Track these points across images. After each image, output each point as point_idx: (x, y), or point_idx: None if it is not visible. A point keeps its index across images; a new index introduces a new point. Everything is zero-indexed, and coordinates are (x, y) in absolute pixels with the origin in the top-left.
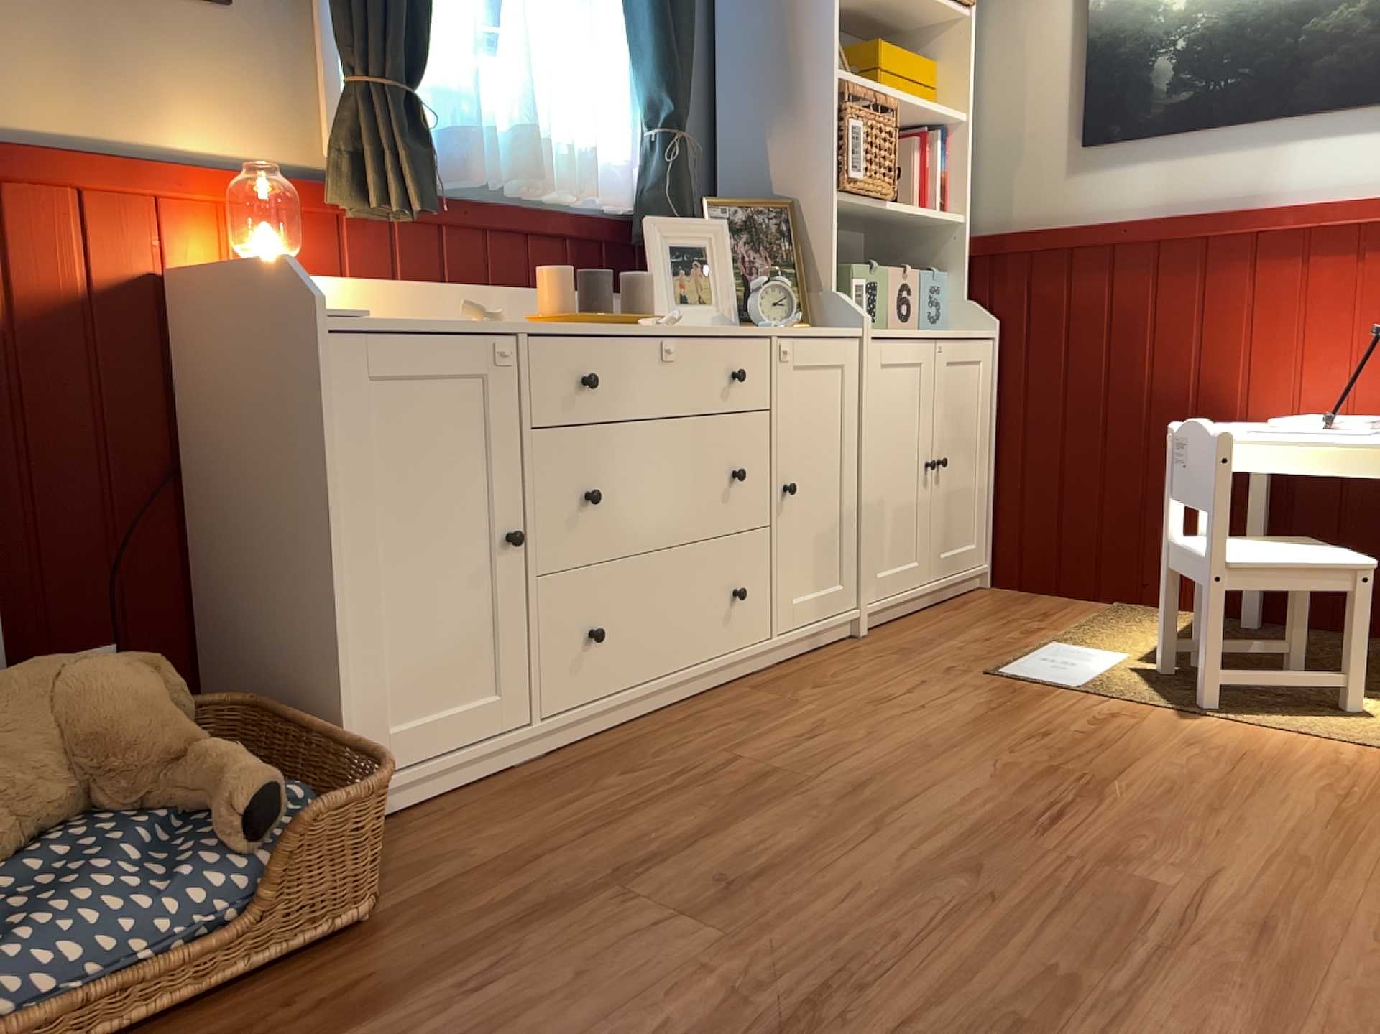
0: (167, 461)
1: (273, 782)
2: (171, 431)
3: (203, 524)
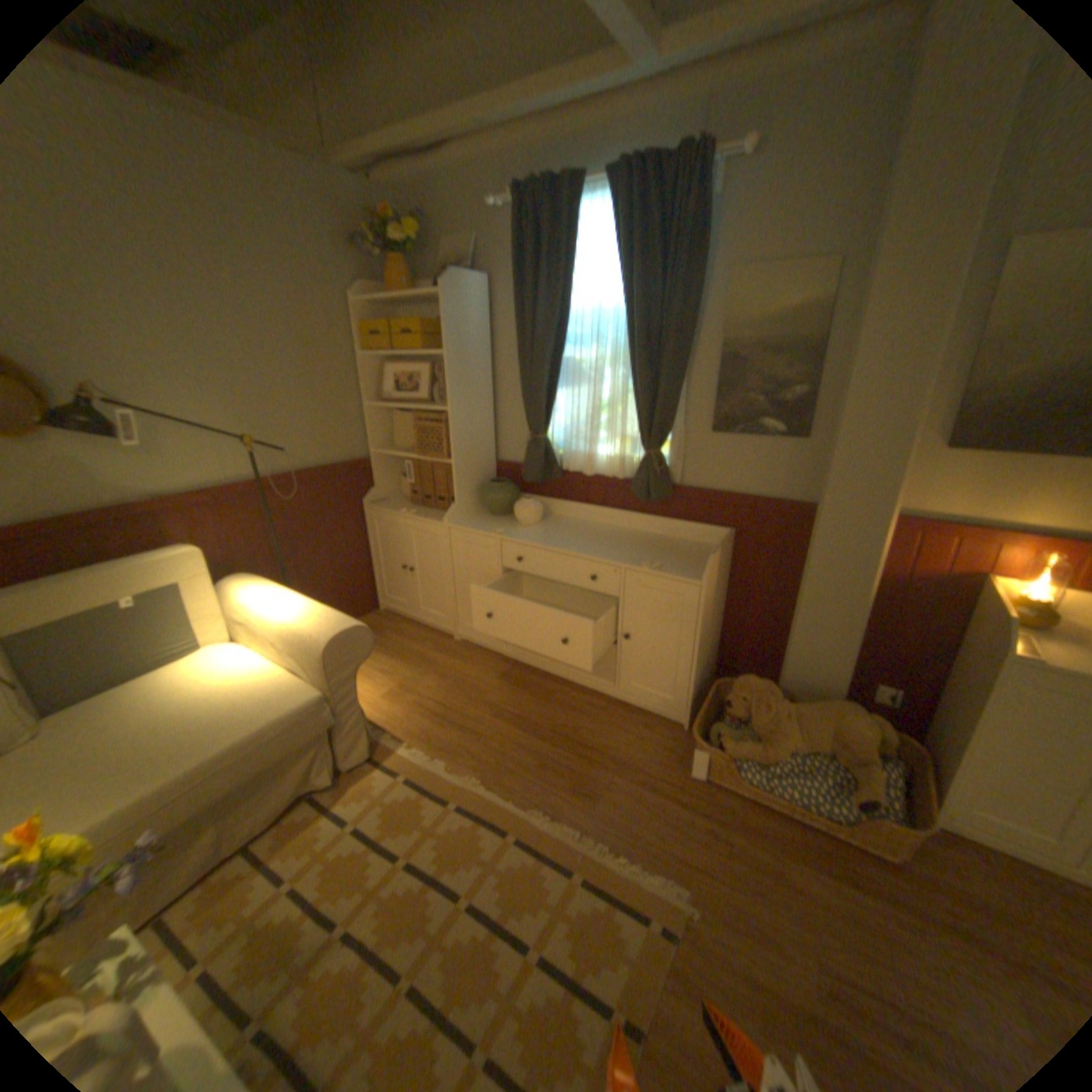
0: (957, 642)
1: (882, 802)
2: (964, 632)
3: (957, 675)
